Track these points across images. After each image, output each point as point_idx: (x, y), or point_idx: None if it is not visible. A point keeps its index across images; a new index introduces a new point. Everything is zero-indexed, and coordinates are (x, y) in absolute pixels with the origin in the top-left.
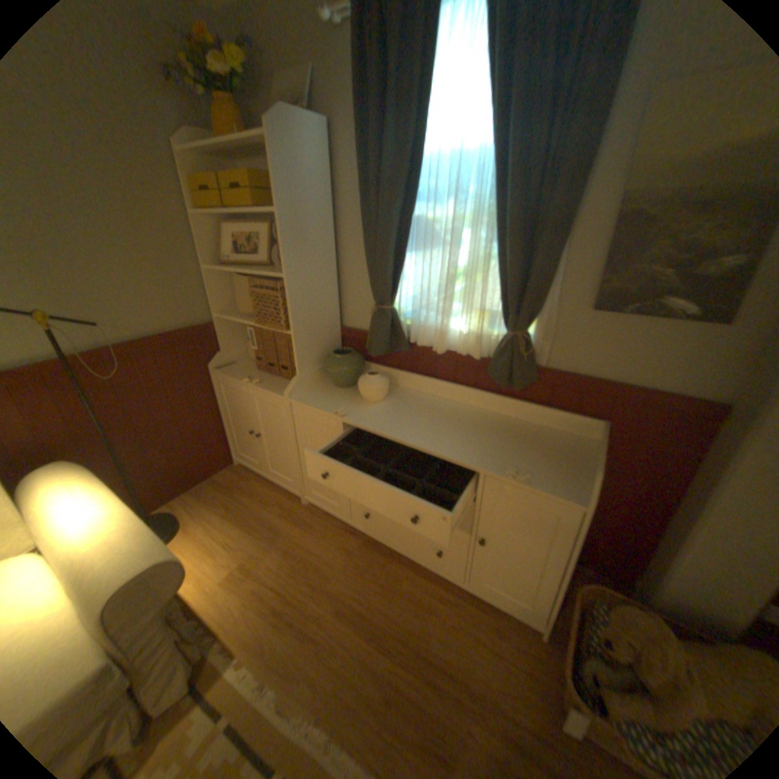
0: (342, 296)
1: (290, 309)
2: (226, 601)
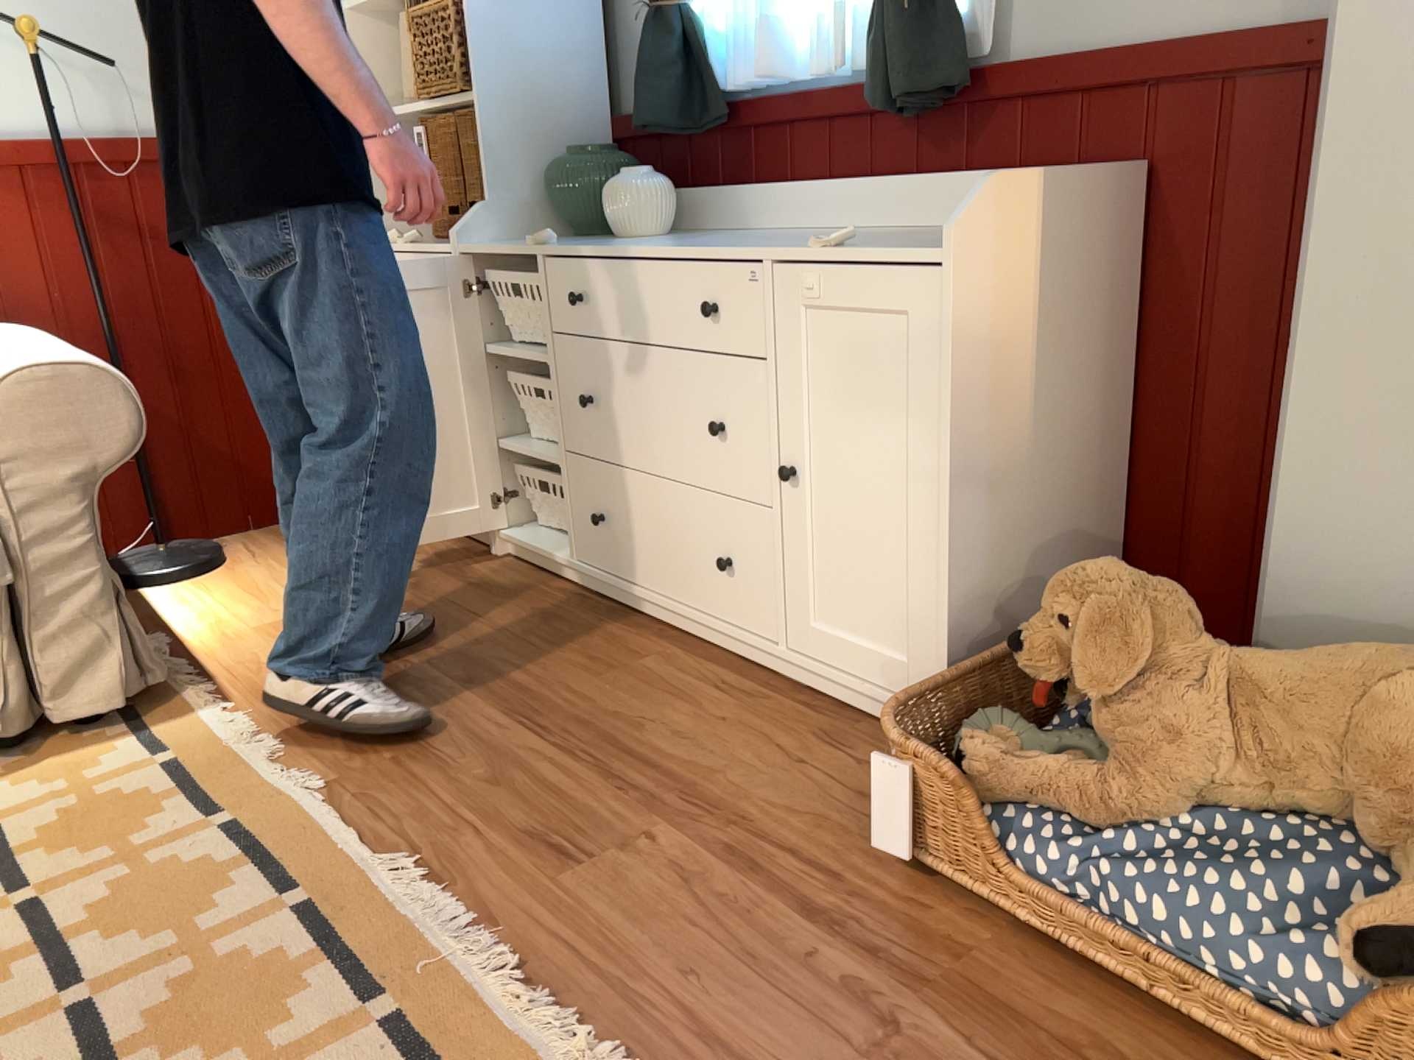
0: (613, 44)
1: (471, 37)
2: (258, 645)
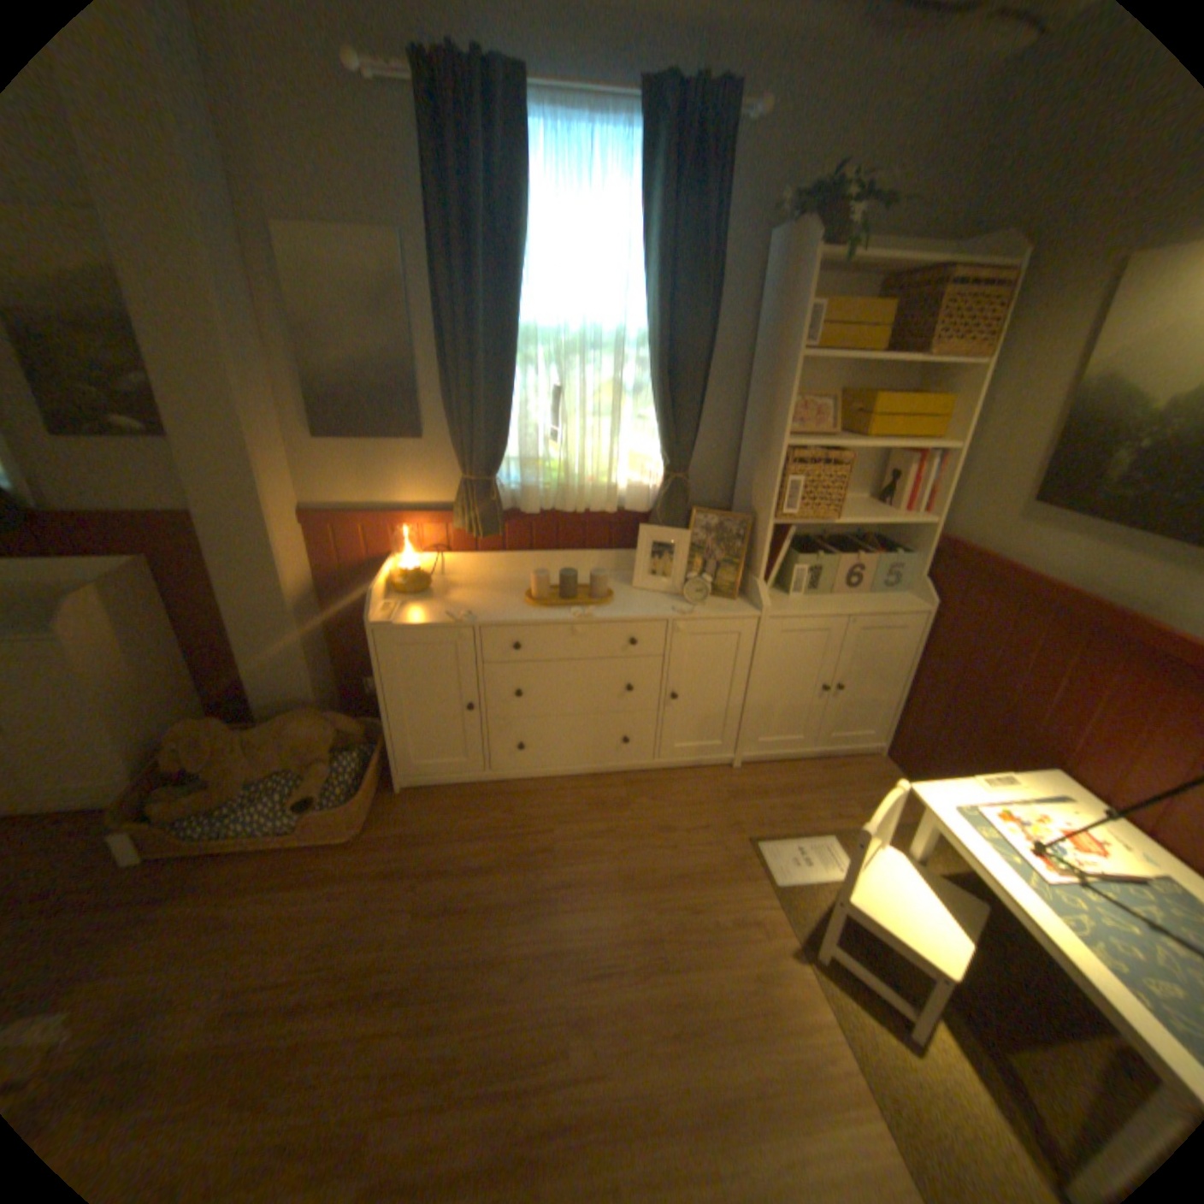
0: None
1: None
2: None
